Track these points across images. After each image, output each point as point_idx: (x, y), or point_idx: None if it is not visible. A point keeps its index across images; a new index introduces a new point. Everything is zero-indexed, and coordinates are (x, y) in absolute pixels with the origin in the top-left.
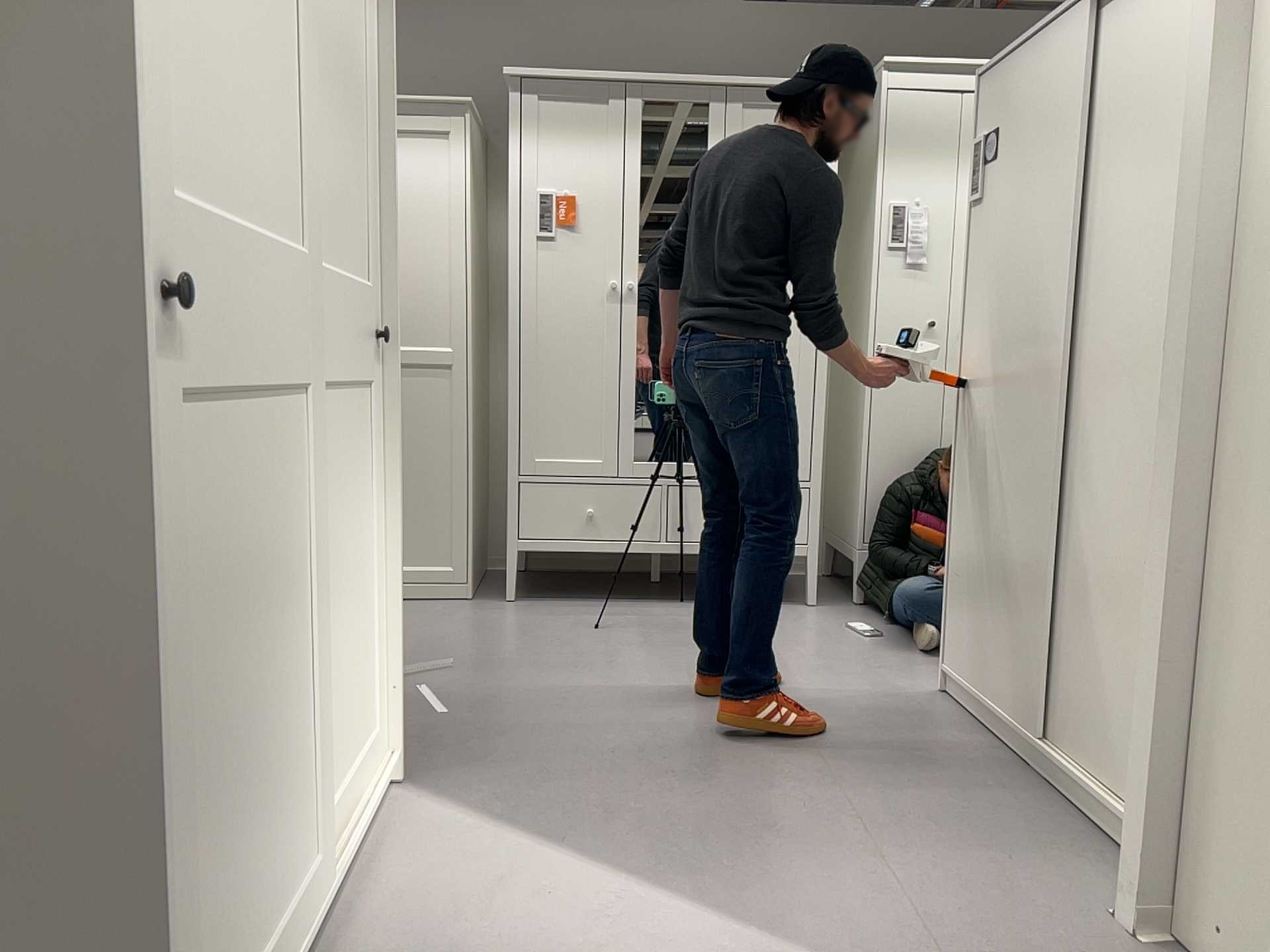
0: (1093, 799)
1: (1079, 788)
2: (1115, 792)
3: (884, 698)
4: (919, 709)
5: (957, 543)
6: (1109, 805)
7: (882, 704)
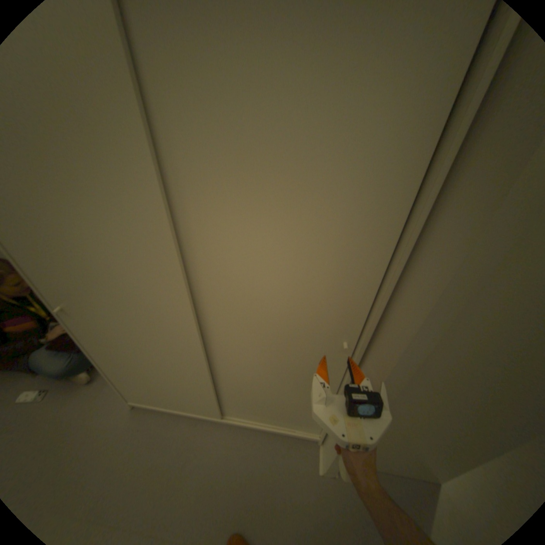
0: (262, 430)
1: (252, 428)
2: (269, 424)
3: (116, 445)
4: (138, 433)
5: (109, 371)
6: (271, 430)
7: (121, 451)
